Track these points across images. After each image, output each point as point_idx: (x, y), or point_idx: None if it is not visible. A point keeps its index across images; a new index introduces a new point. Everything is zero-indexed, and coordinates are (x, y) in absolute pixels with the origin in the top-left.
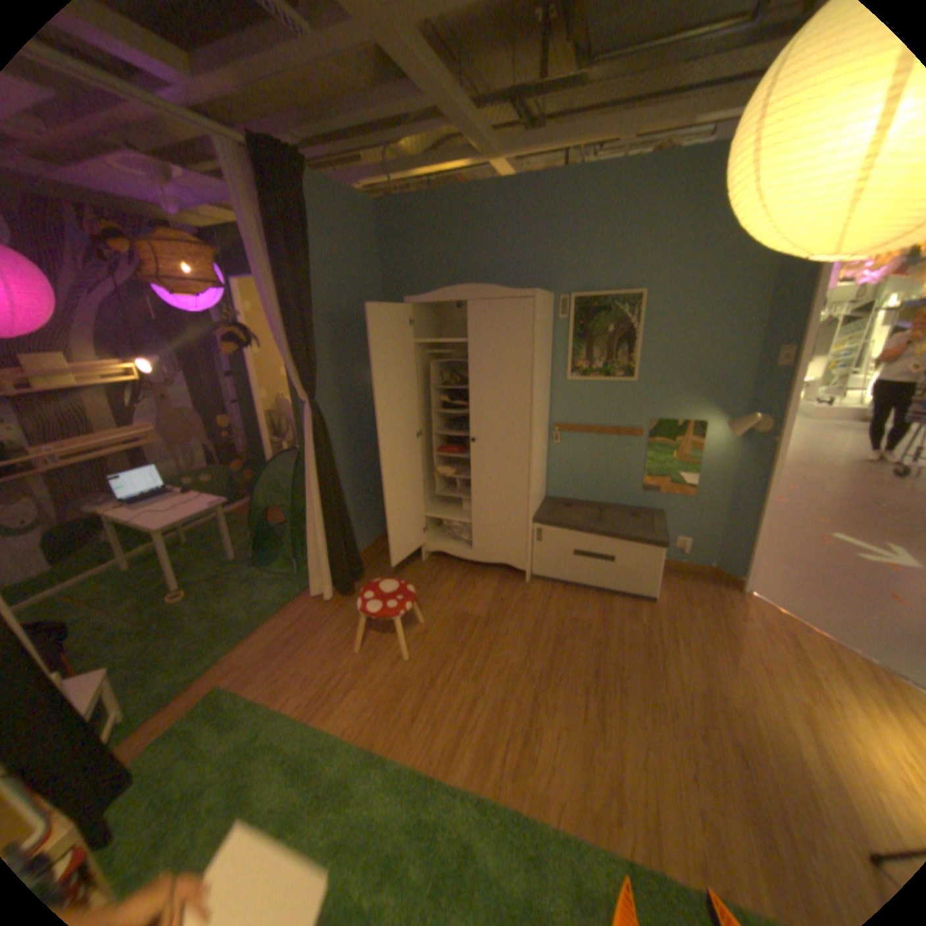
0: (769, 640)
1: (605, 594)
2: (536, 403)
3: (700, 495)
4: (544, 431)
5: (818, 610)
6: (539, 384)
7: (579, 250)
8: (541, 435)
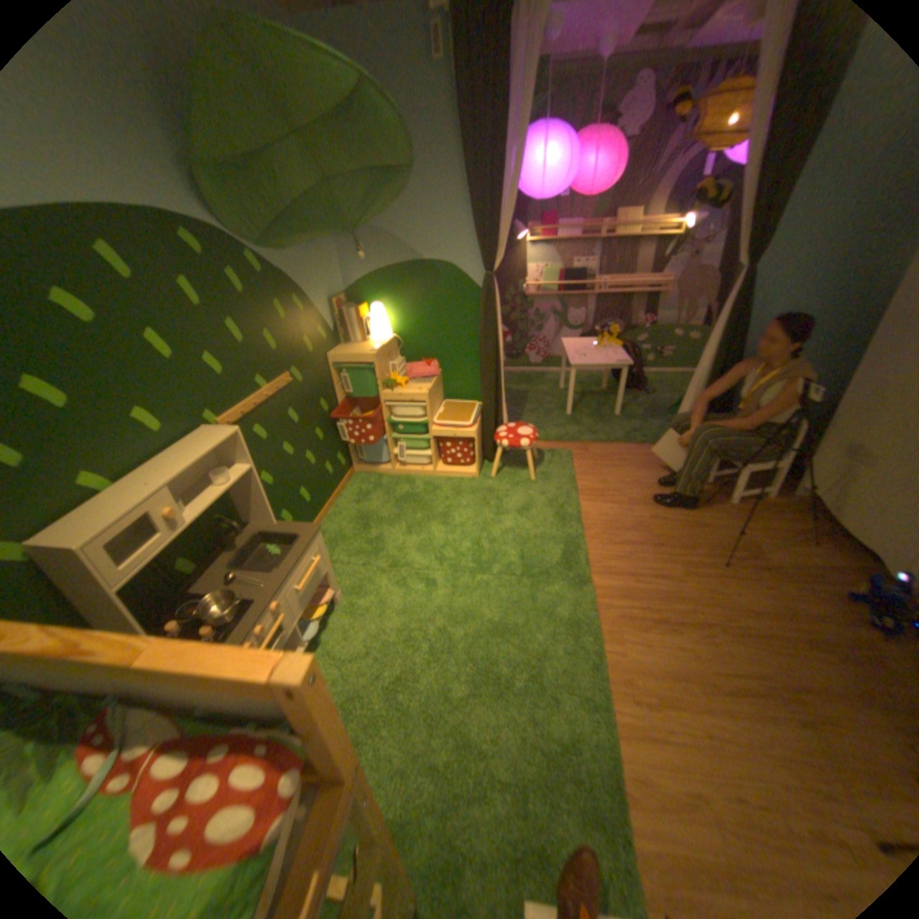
0: None
1: None
2: None
3: None
4: None
5: None
6: None
7: None
8: None
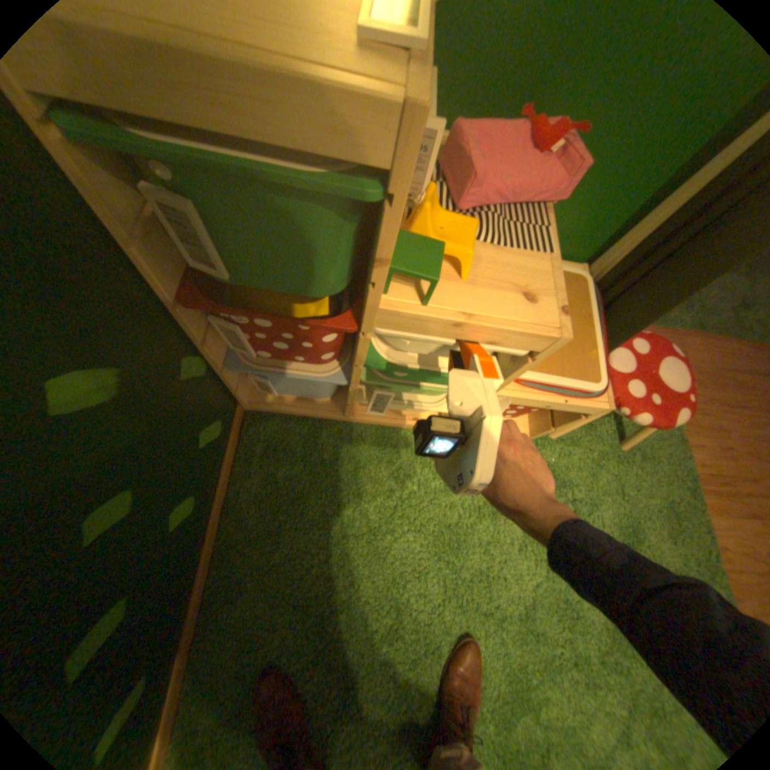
0: None
1: None
2: None
3: None
4: None
5: None
6: None
7: None
8: None
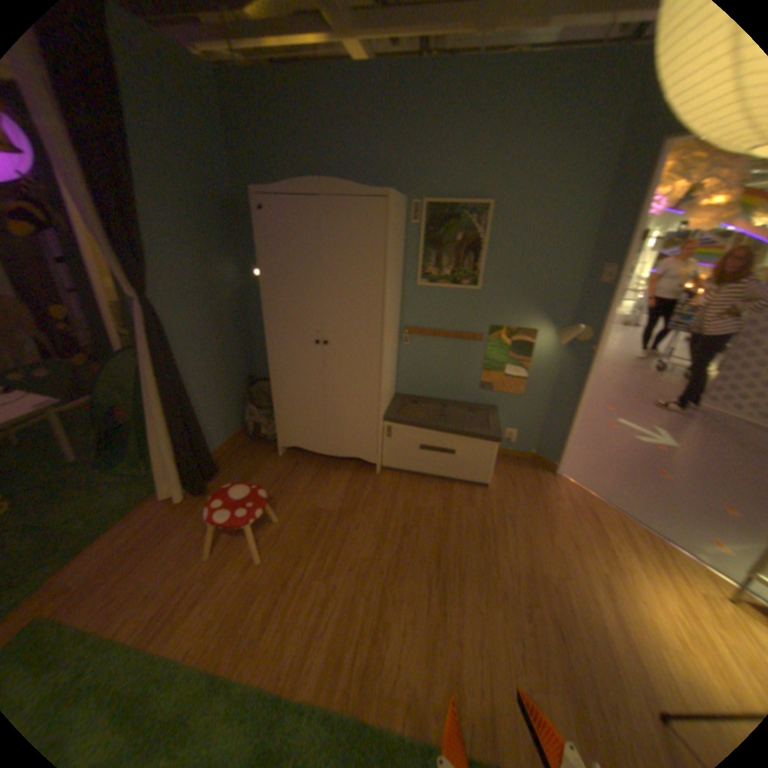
0: (576, 517)
1: (445, 482)
2: (387, 308)
3: (527, 394)
4: (395, 334)
5: (610, 487)
6: (390, 289)
7: (432, 153)
8: (392, 338)
